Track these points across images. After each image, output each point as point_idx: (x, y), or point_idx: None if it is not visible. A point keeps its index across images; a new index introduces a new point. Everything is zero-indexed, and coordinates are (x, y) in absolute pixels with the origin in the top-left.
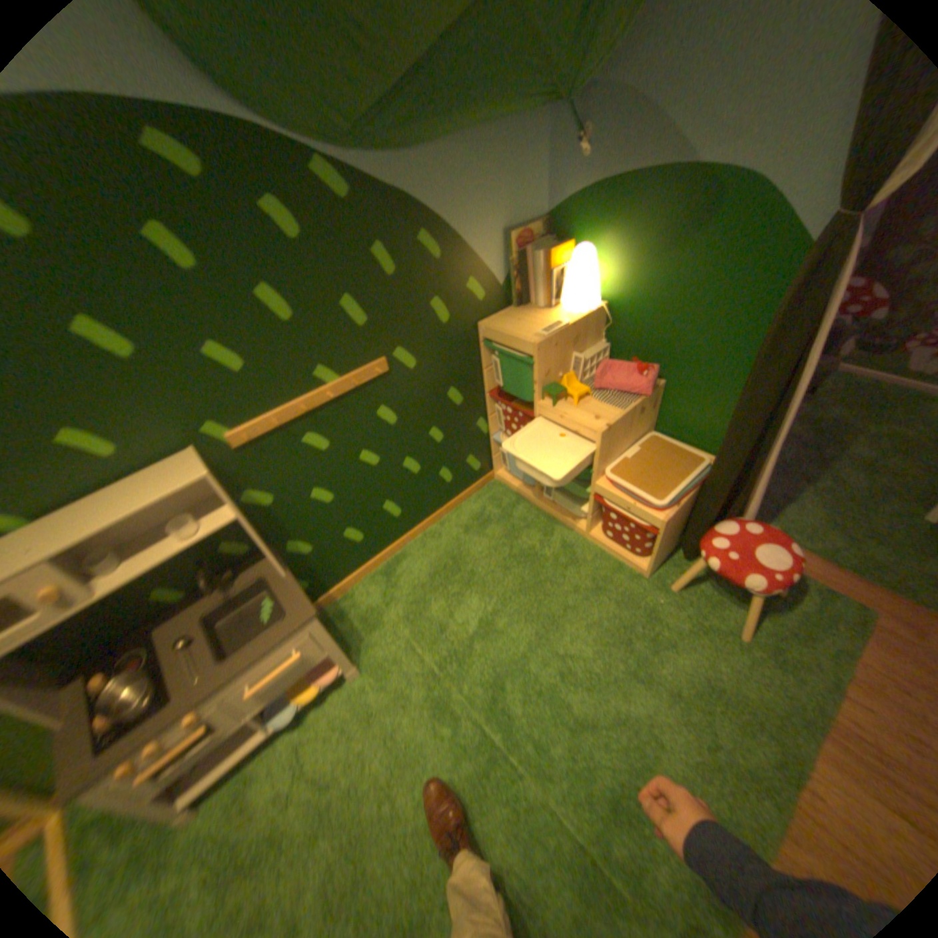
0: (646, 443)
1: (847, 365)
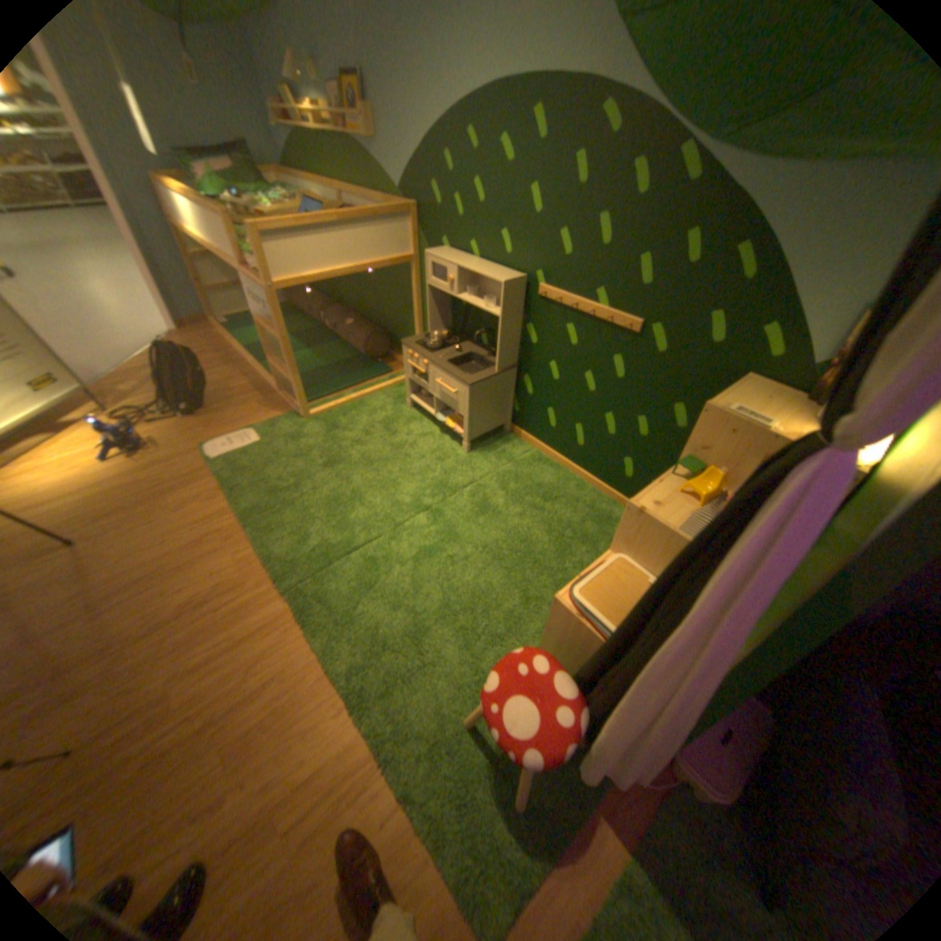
0: None
1: None
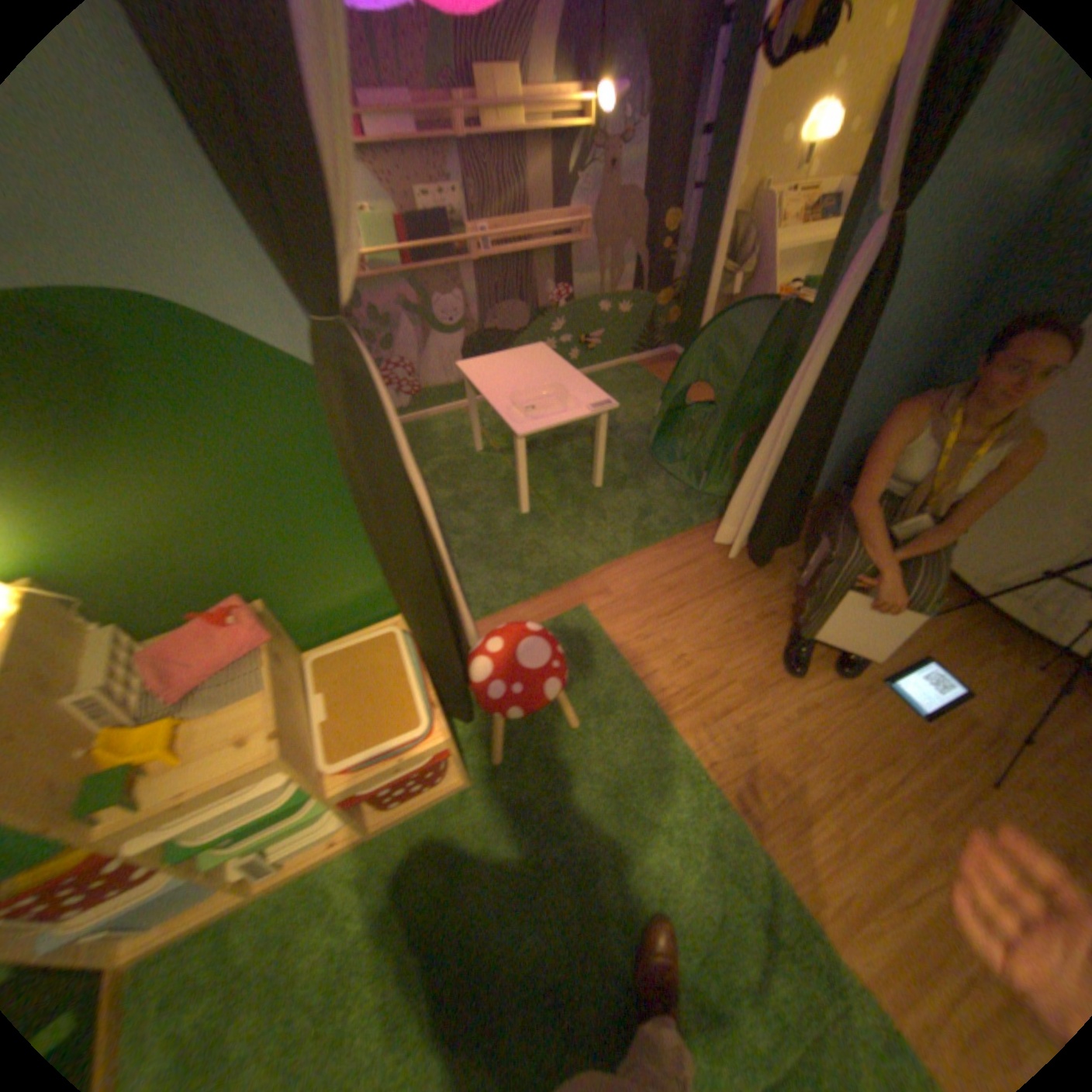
0: (318, 677)
1: None
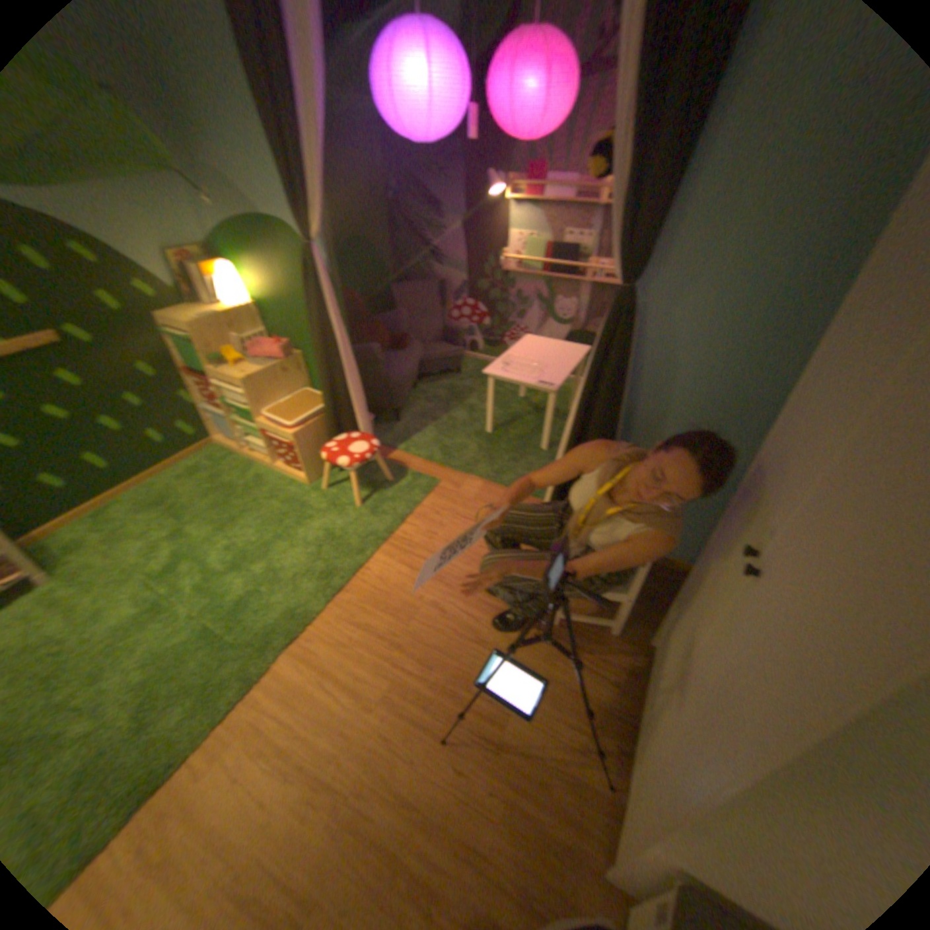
0: (297, 395)
1: (483, 356)
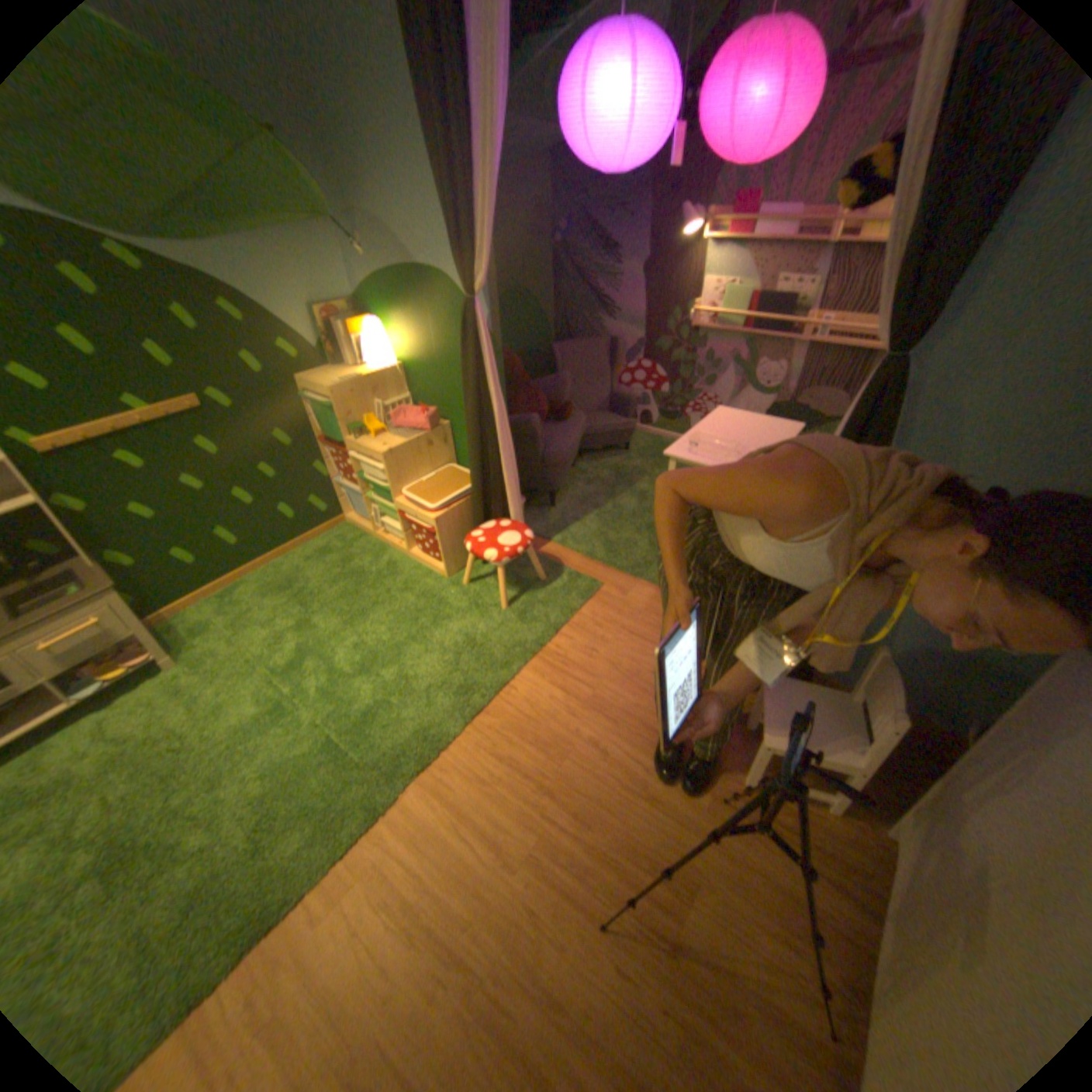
0: (443, 473)
1: (658, 430)
